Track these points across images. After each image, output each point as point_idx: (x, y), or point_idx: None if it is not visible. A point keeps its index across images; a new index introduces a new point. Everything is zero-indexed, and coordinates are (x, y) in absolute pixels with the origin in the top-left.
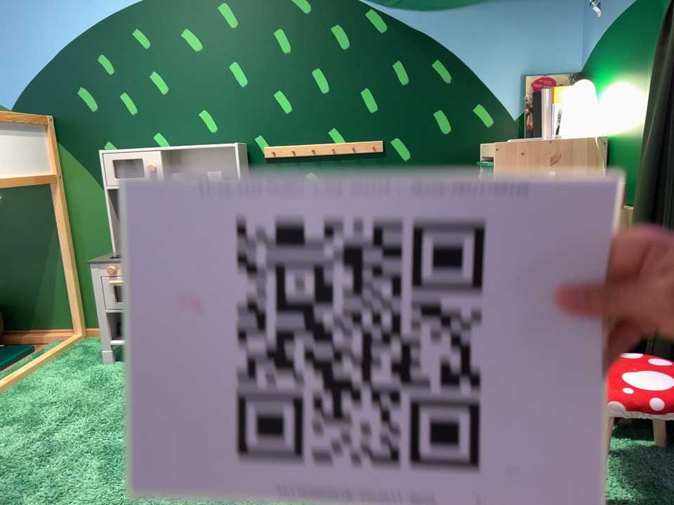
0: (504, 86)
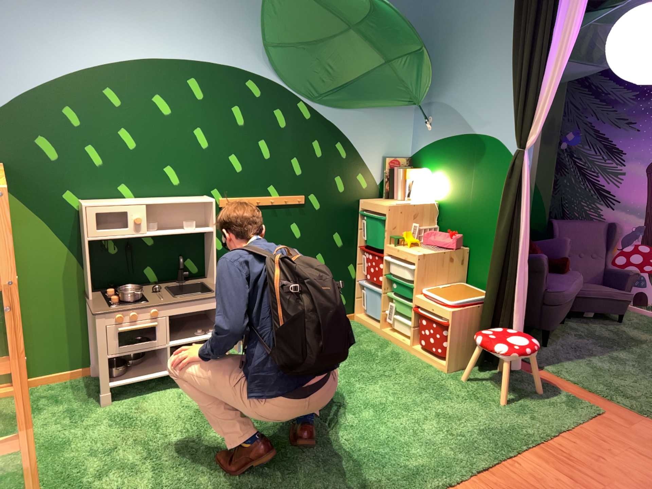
0: (373, 164)
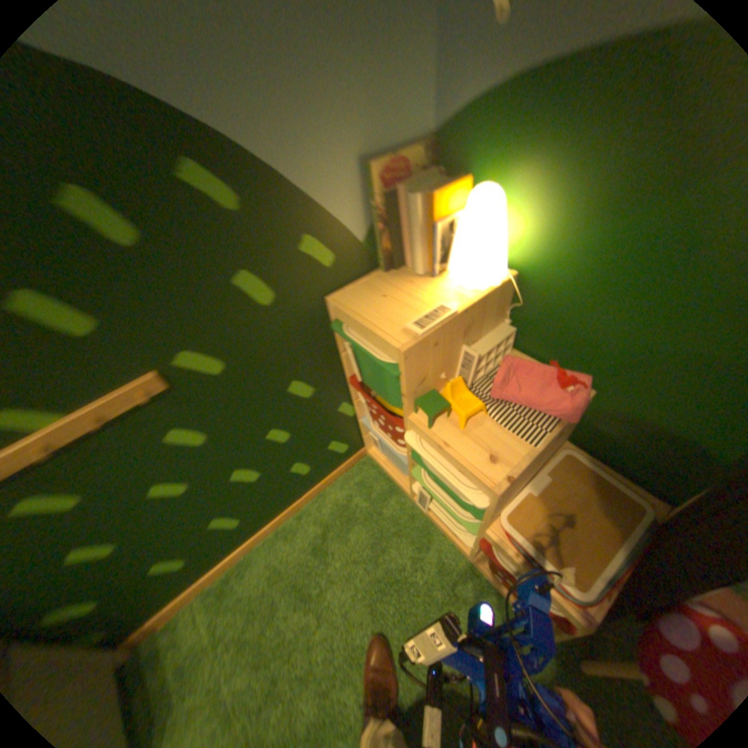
0: (344, 189)
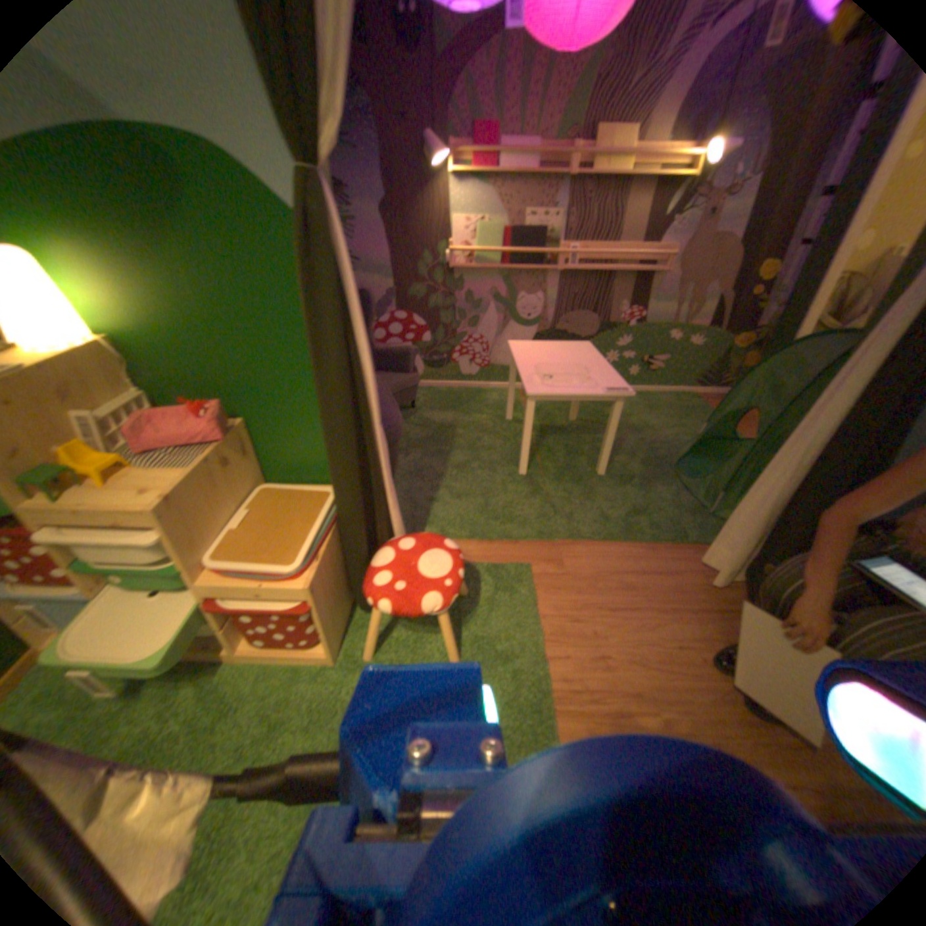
0: None
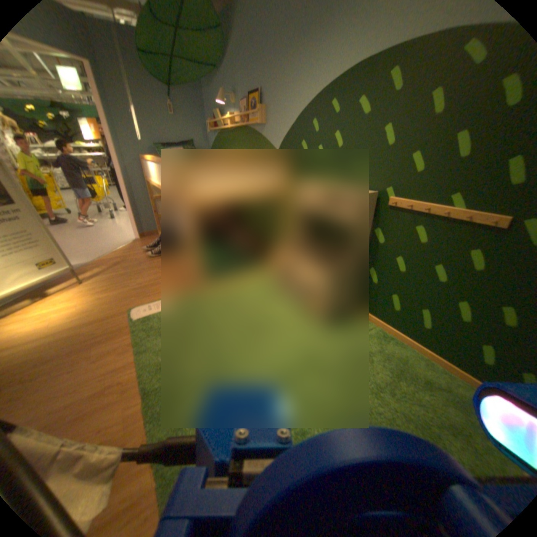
0: None
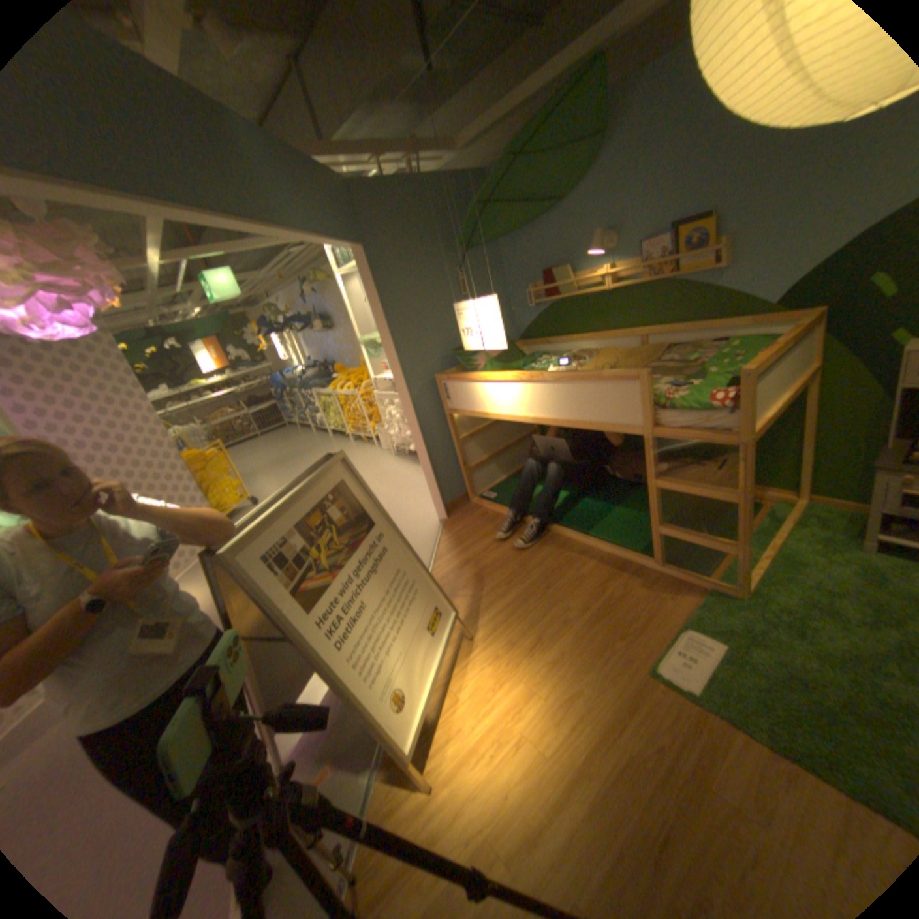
0: None
